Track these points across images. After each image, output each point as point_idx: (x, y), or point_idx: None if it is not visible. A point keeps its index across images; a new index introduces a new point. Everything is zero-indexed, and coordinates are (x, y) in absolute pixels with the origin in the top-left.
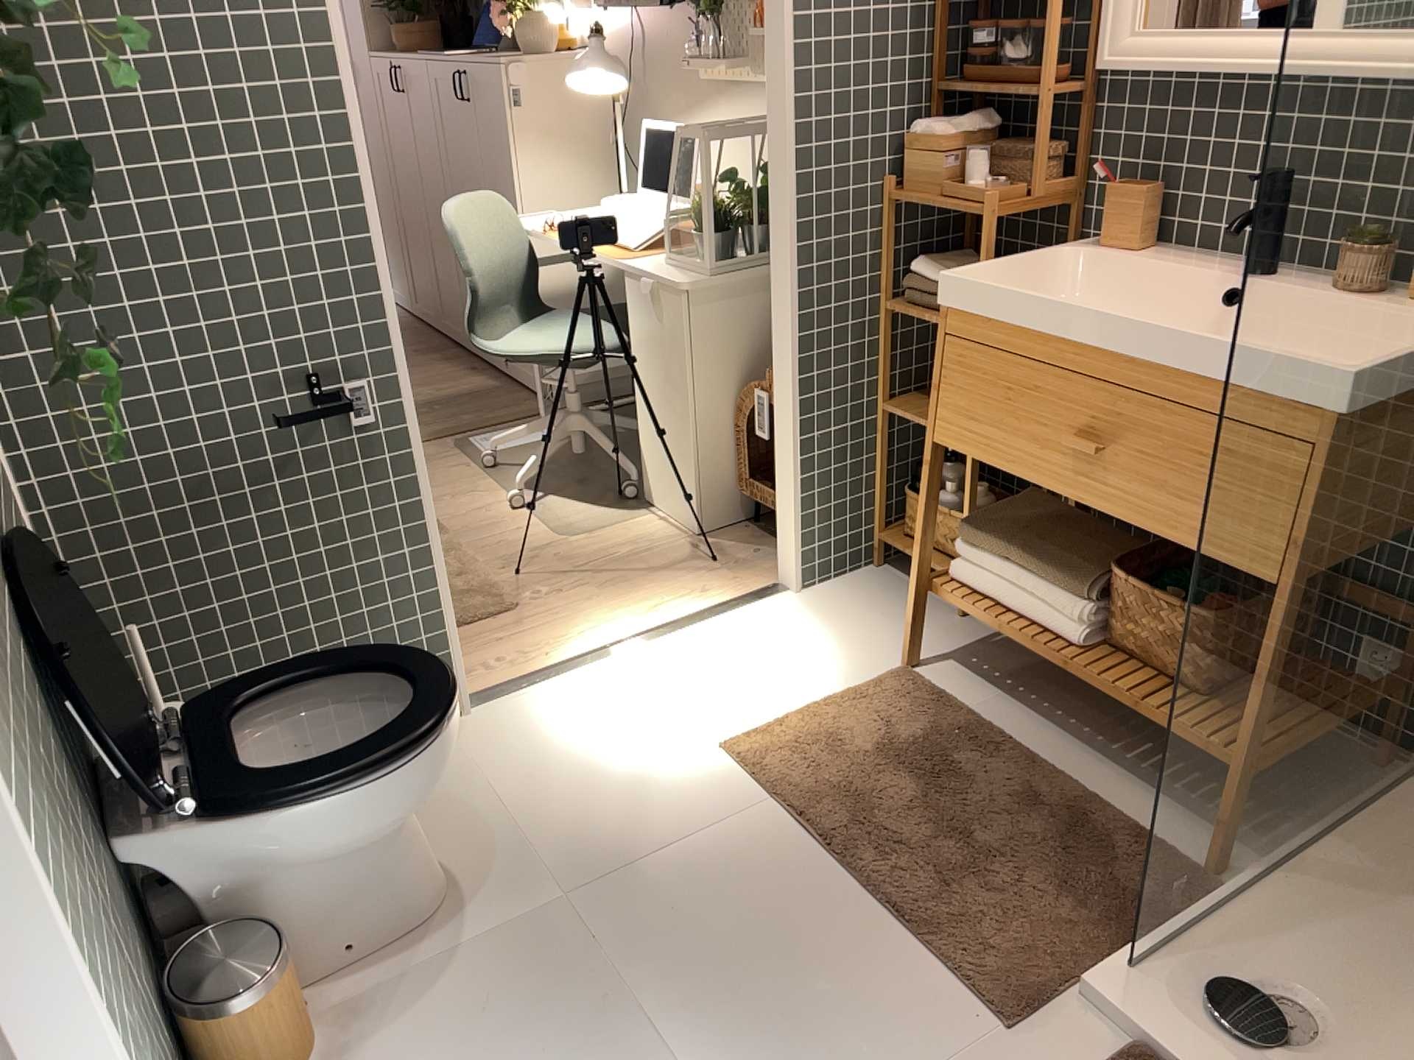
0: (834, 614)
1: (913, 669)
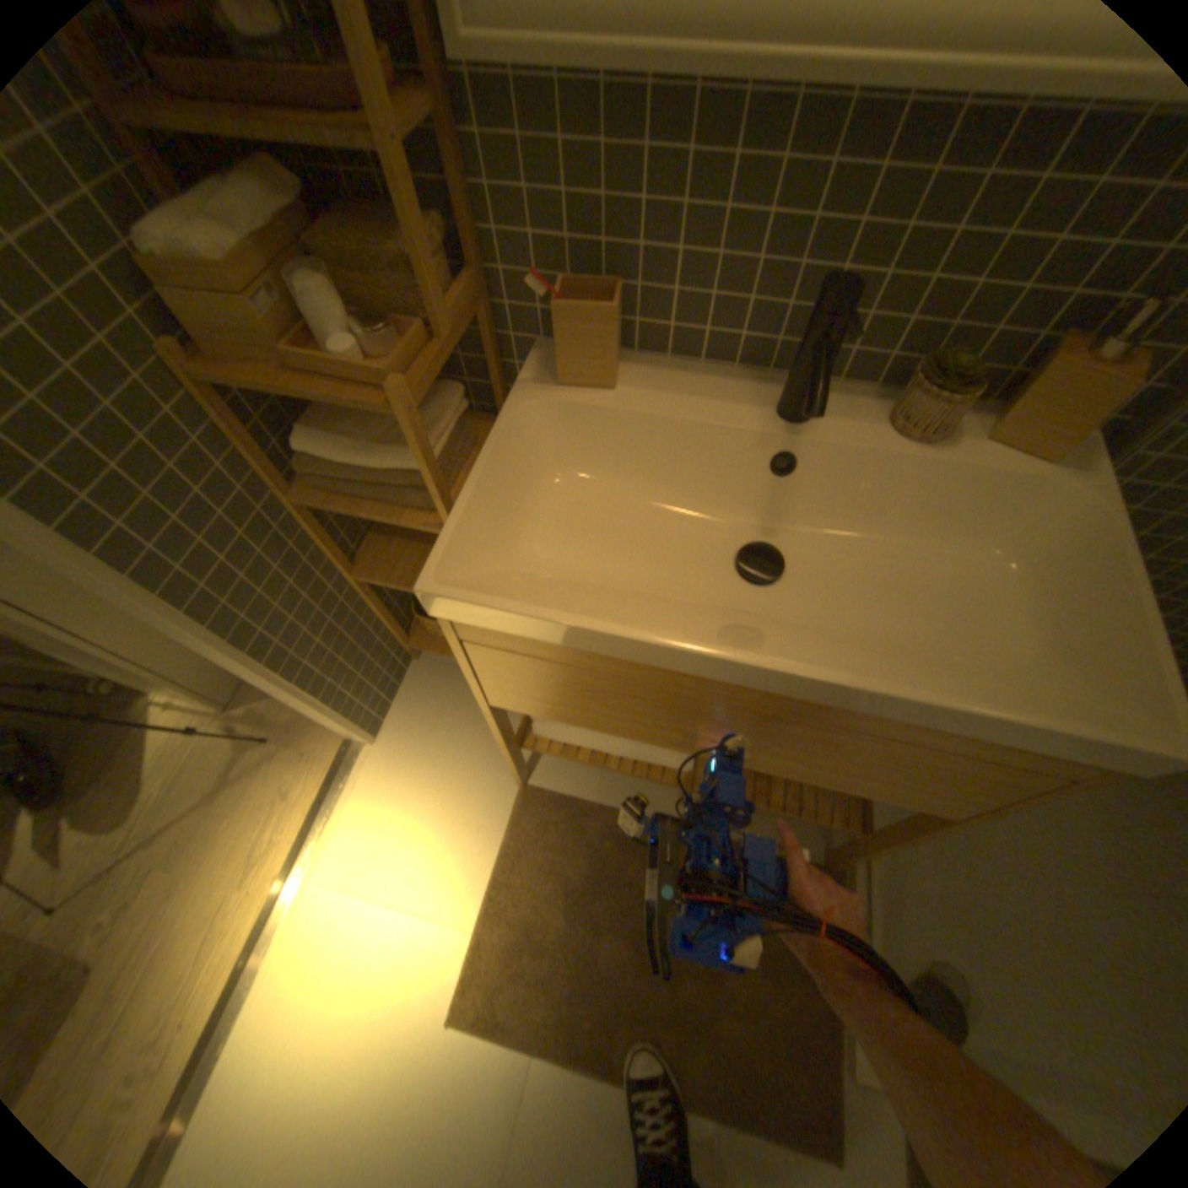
0: (416, 750)
1: (527, 788)
